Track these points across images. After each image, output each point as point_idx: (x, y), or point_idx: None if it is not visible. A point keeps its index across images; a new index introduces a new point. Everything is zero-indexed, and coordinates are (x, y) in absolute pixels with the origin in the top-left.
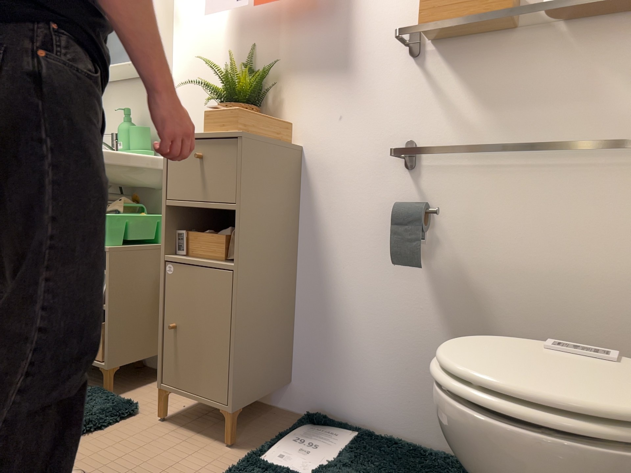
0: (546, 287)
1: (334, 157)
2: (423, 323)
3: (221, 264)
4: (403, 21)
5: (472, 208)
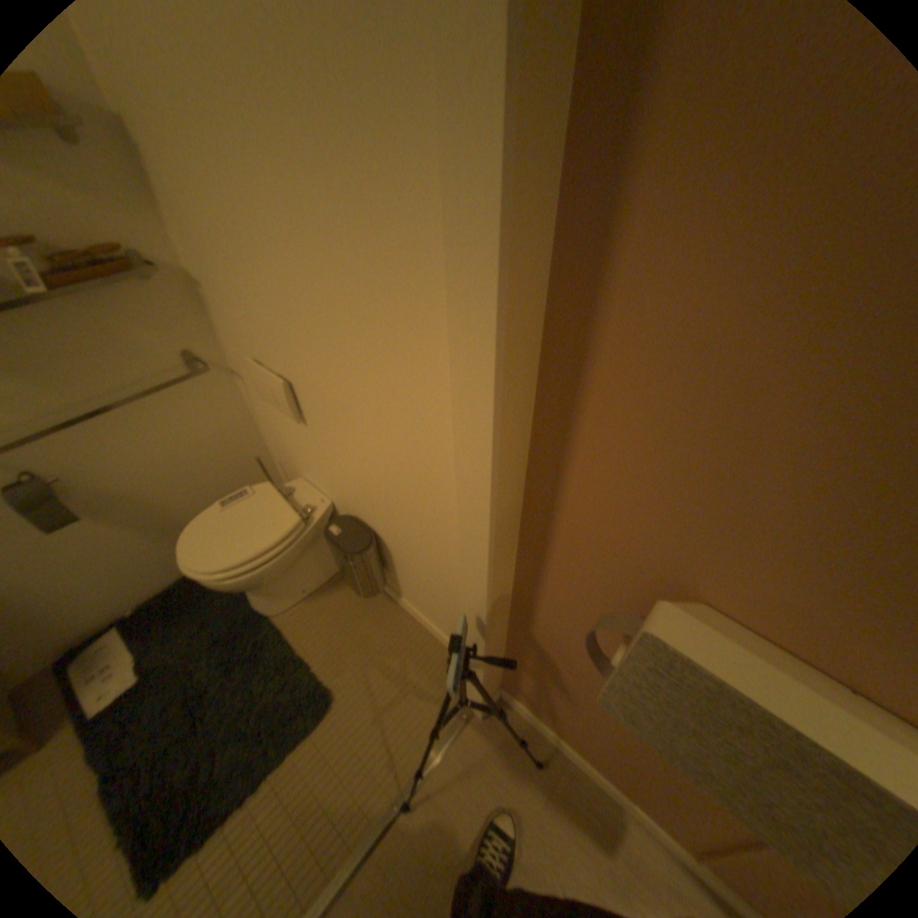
0: (169, 467)
1: None
2: (98, 542)
3: None
4: None
5: (74, 455)
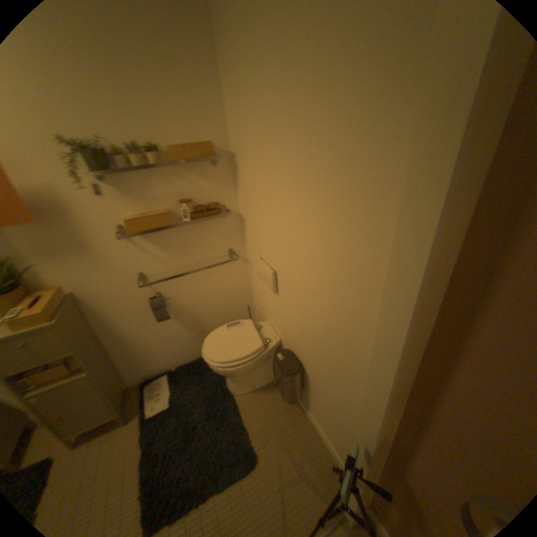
0: (209, 301)
1: (95, 291)
2: (172, 330)
3: (72, 378)
4: (107, 221)
5: (176, 288)
